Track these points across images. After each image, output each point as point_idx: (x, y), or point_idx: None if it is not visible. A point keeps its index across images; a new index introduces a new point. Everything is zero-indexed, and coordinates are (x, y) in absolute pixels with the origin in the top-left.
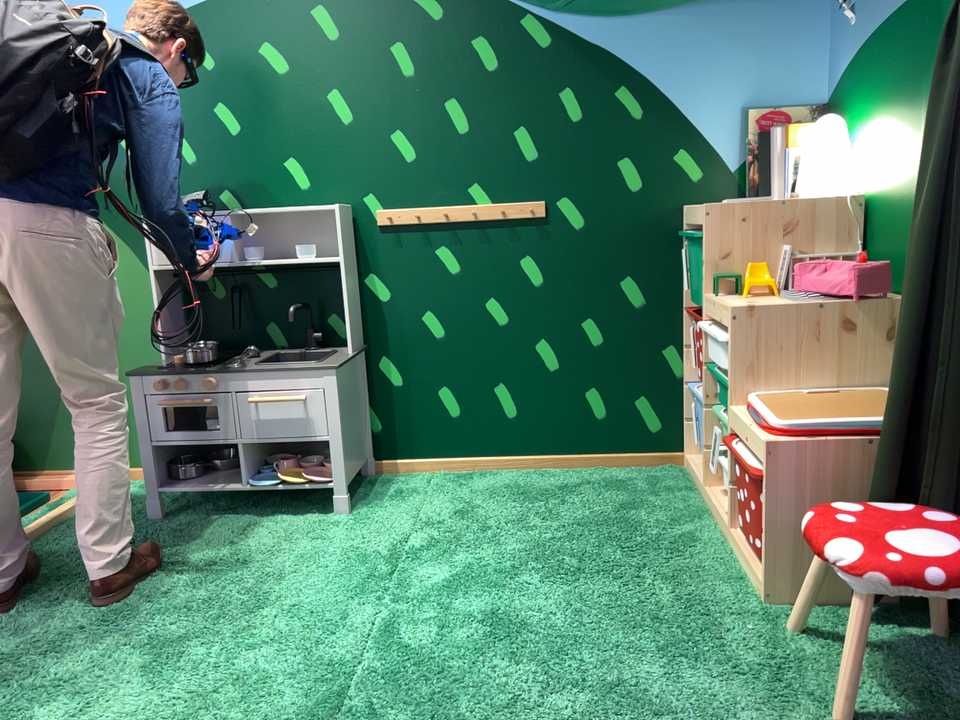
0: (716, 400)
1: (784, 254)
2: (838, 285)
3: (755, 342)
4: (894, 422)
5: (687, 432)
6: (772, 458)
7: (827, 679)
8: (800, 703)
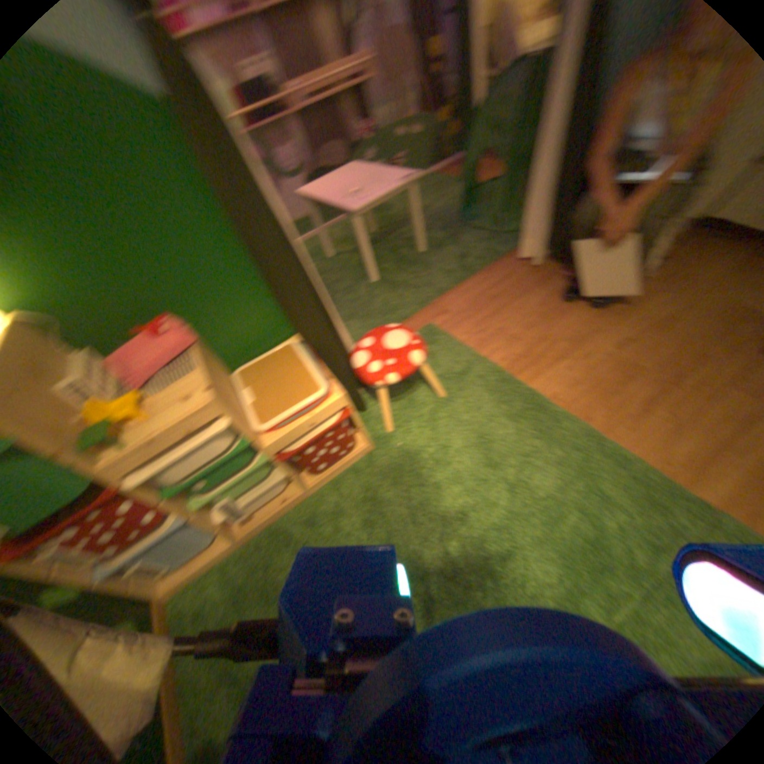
0: (213, 483)
1: (66, 384)
2: (174, 343)
3: (227, 403)
4: (329, 335)
5: (147, 579)
6: (343, 397)
7: (414, 409)
8: (437, 410)
